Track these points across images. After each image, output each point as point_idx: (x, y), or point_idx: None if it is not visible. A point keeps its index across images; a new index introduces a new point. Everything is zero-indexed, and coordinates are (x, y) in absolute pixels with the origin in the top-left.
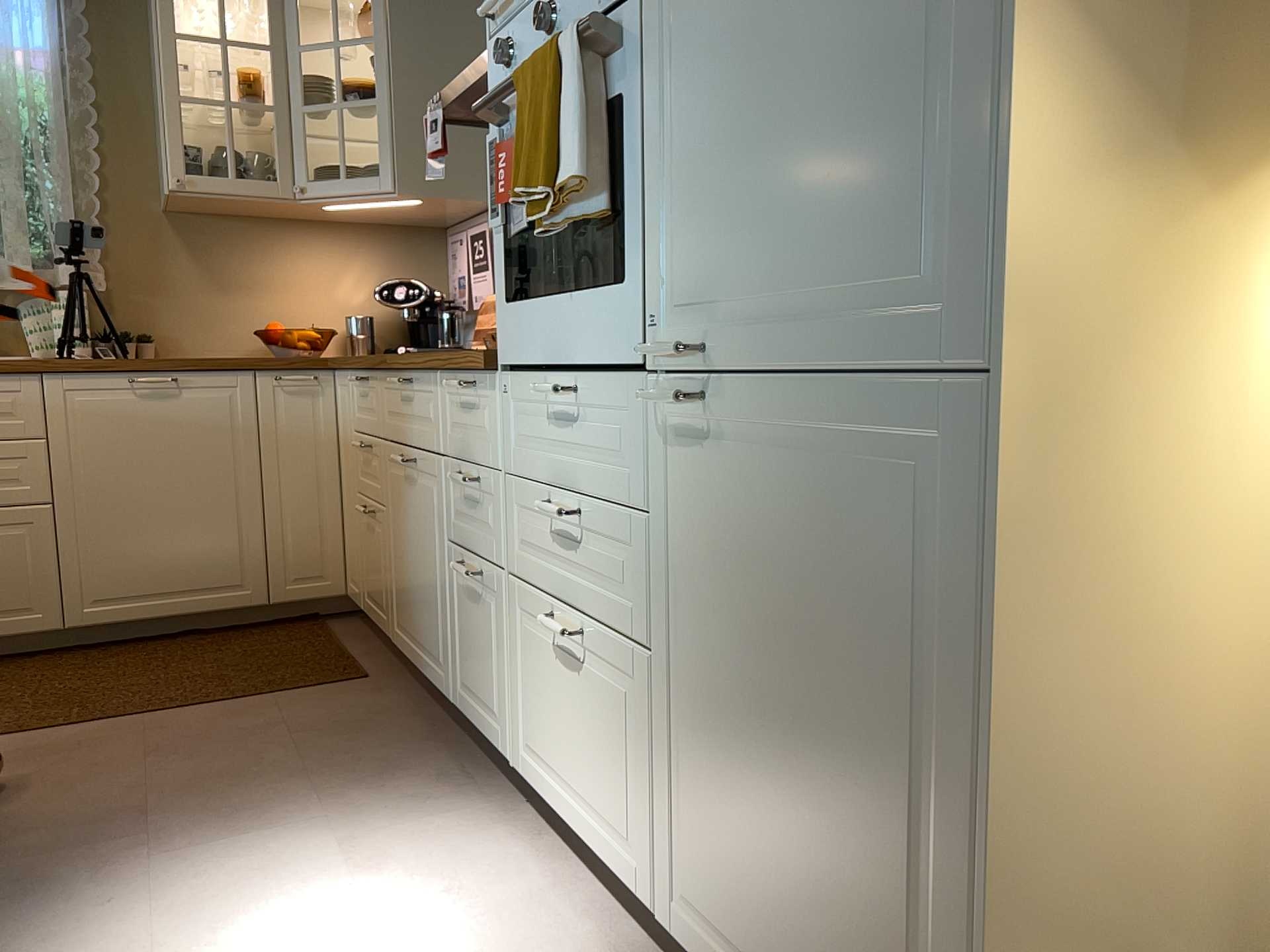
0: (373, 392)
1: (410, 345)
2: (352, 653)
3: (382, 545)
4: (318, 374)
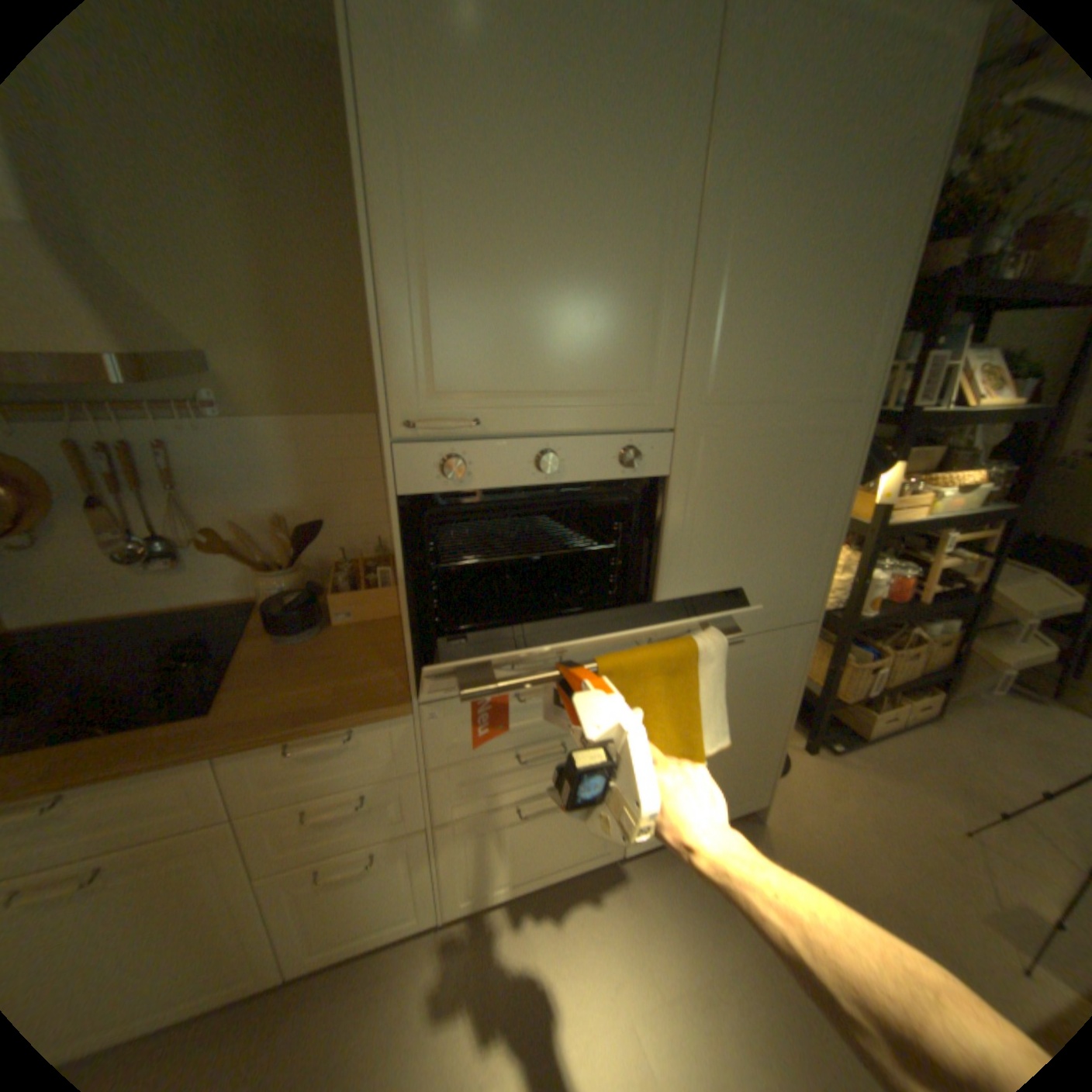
0: None
1: None
2: None
3: None
4: None
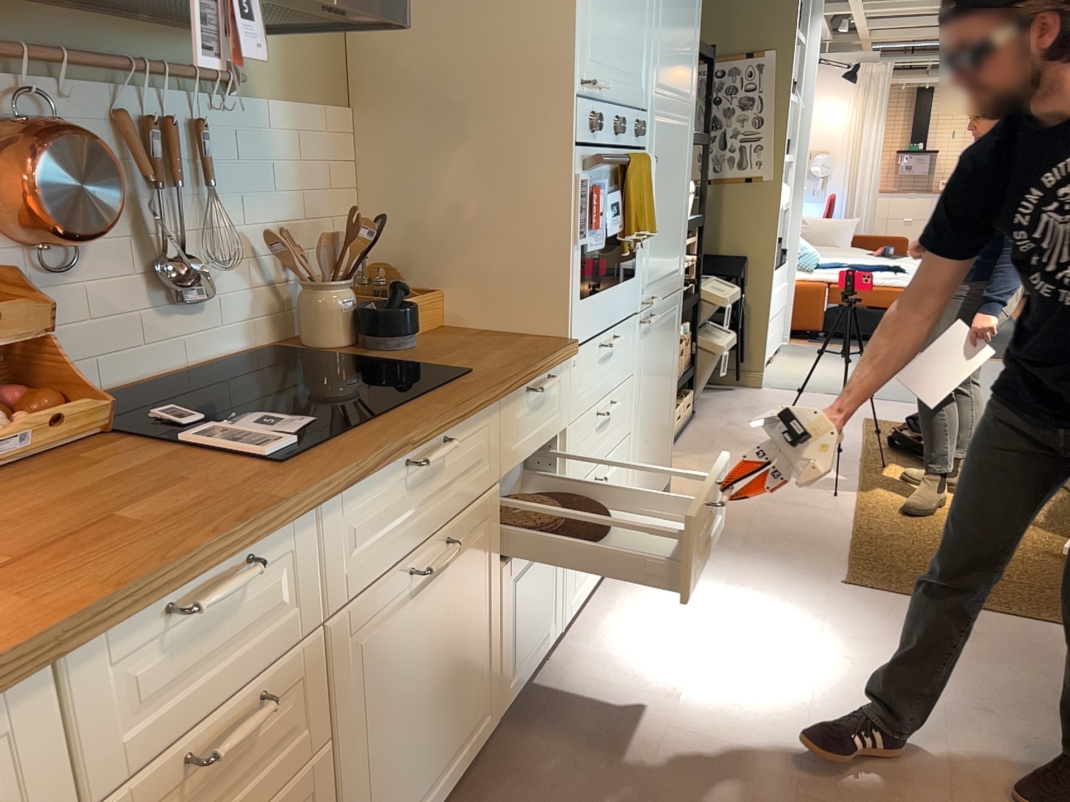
0: (272, 573)
1: None
2: None
3: None
4: None
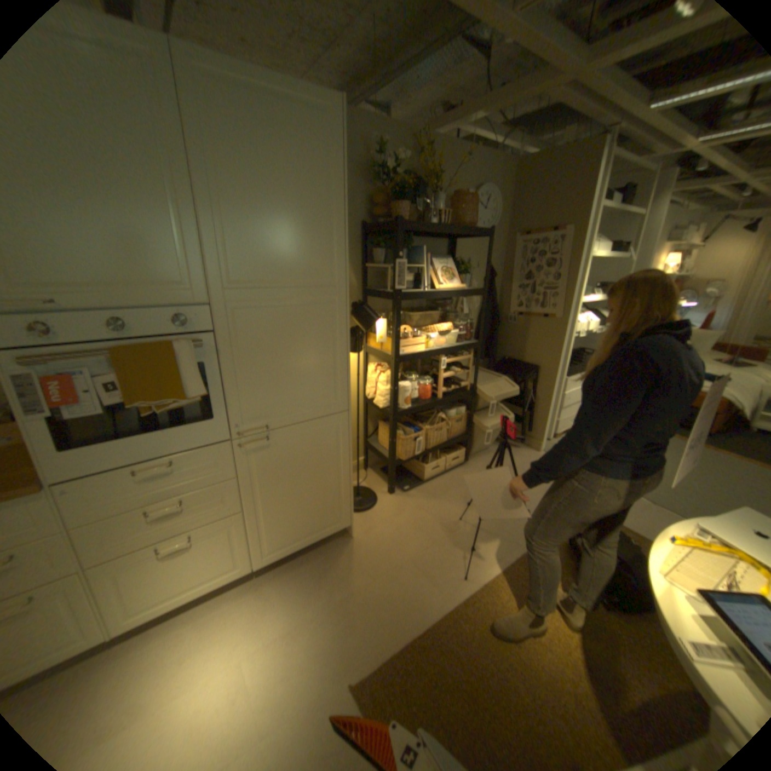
0: None
1: None
2: None
3: None
4: None
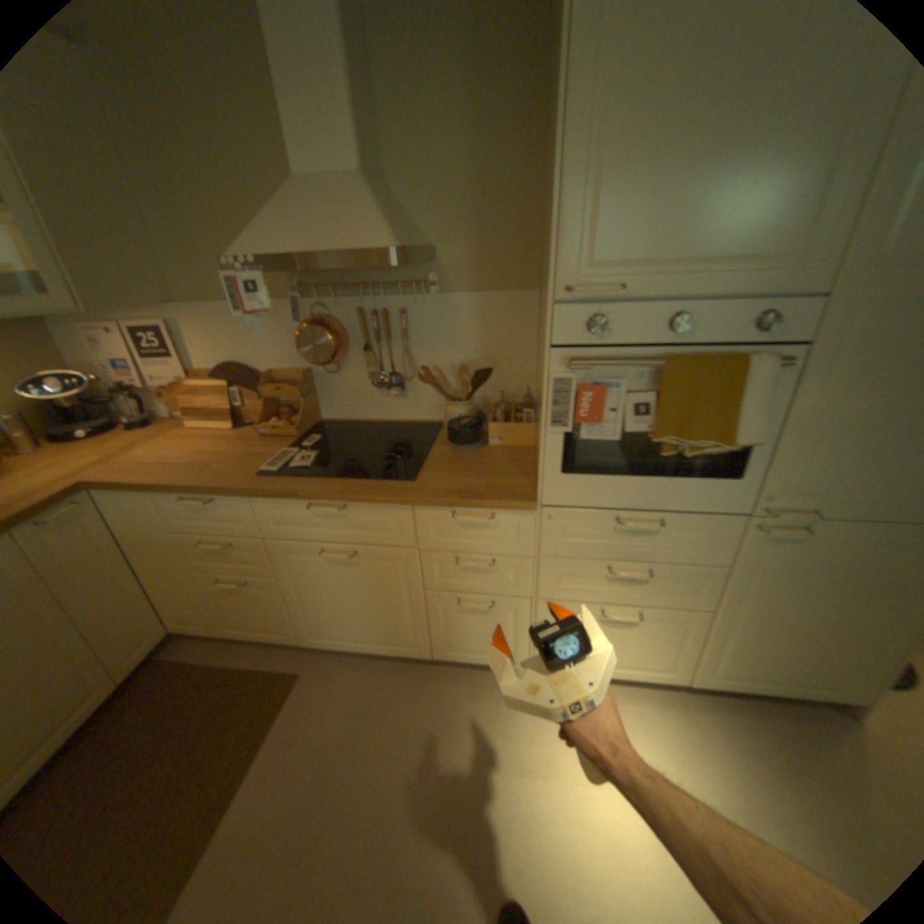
0: (232, 510)
1: (88, 429)
2: (245, 669)
3: (271, 601)
4: (76, 501)
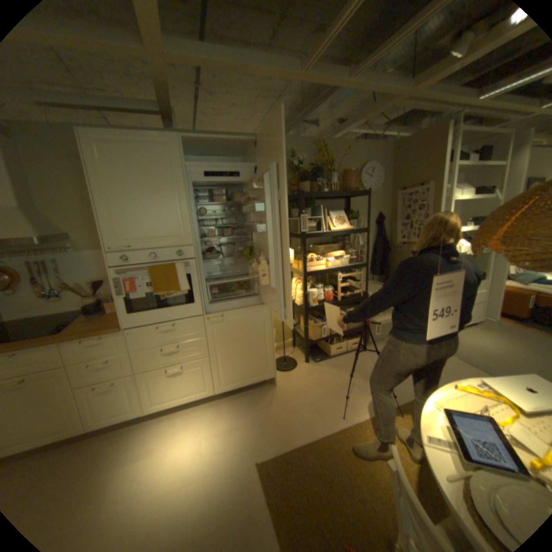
0: None
1: None
2: None
3: None
4: None
